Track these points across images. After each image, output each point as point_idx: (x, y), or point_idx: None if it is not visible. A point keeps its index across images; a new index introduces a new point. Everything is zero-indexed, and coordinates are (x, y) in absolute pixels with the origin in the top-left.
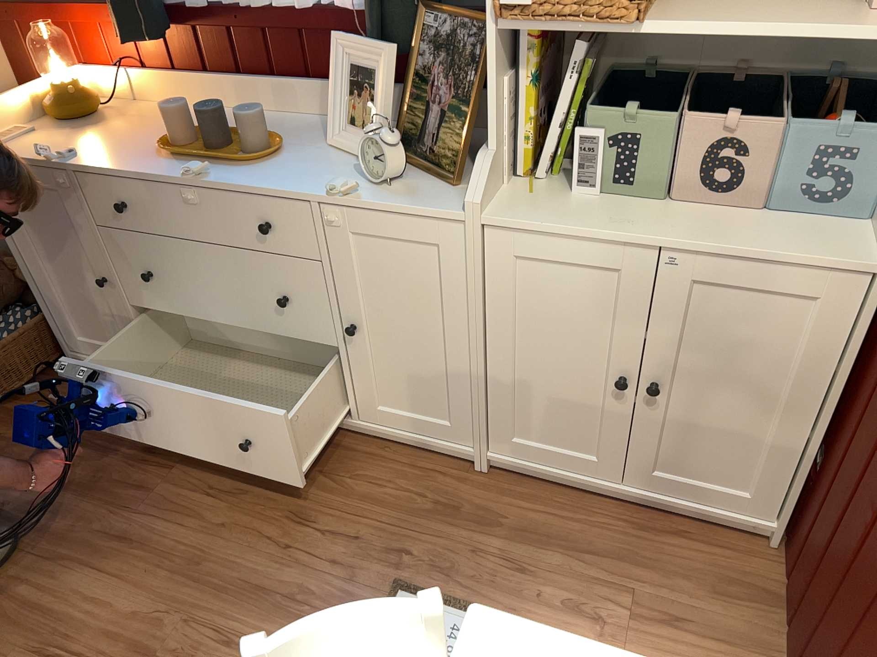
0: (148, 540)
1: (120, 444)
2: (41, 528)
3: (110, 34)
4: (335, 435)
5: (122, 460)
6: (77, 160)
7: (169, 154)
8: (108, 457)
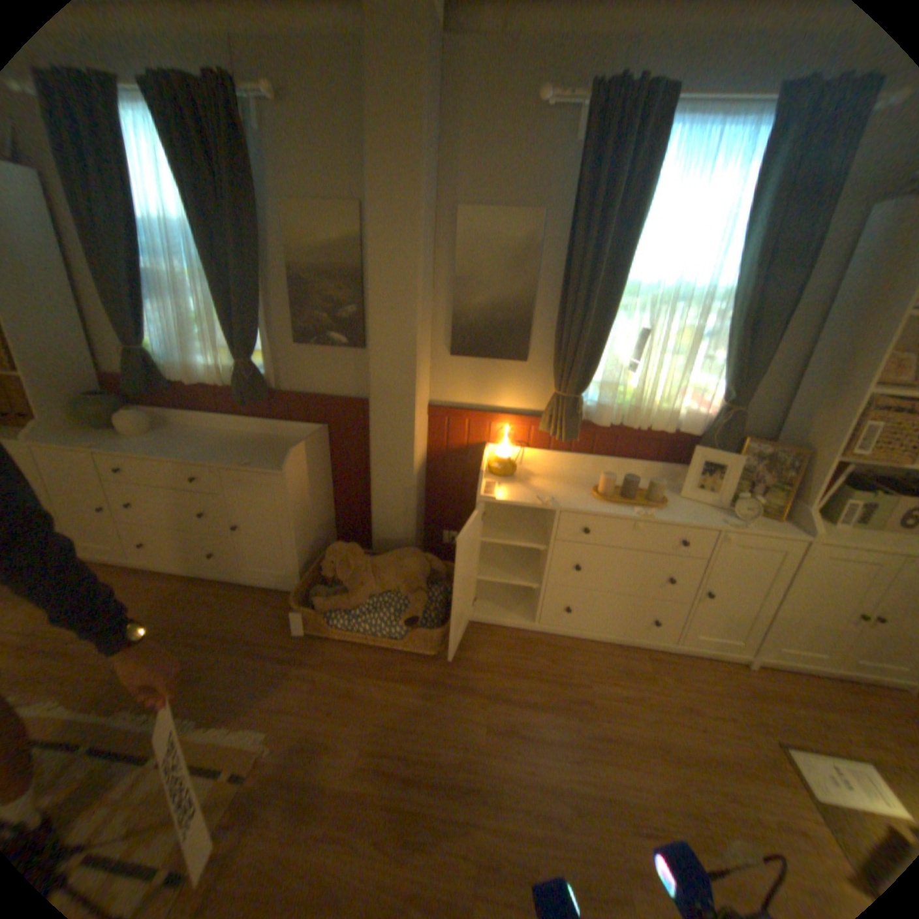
0: (622, 745)
1: (539, 678)
2: (546, 748)
3: (519, 426)
4: (659, 658)
5: (551, 690)
6: (553, 501)
7: (605, 499)
8: (540, 688)
